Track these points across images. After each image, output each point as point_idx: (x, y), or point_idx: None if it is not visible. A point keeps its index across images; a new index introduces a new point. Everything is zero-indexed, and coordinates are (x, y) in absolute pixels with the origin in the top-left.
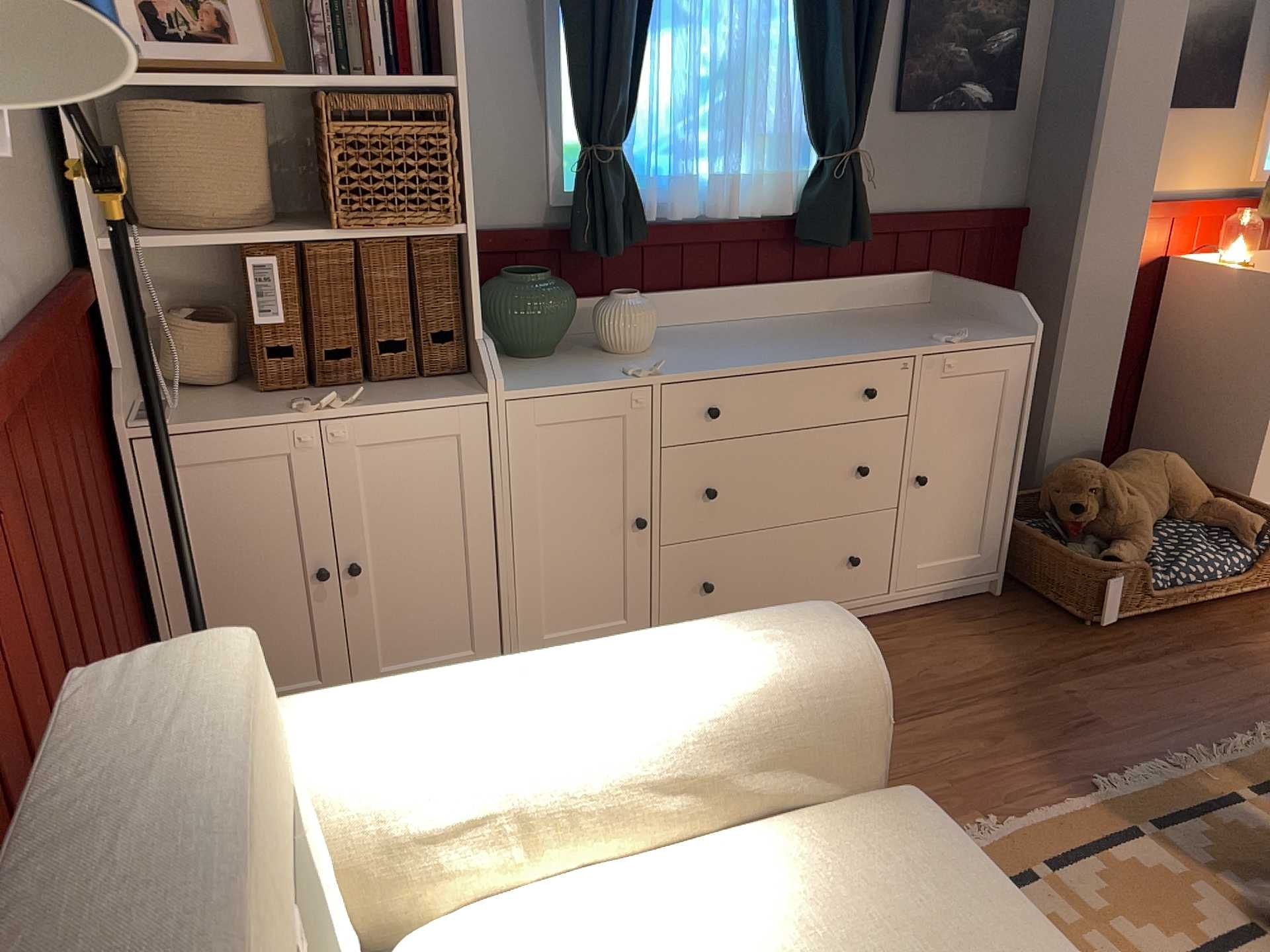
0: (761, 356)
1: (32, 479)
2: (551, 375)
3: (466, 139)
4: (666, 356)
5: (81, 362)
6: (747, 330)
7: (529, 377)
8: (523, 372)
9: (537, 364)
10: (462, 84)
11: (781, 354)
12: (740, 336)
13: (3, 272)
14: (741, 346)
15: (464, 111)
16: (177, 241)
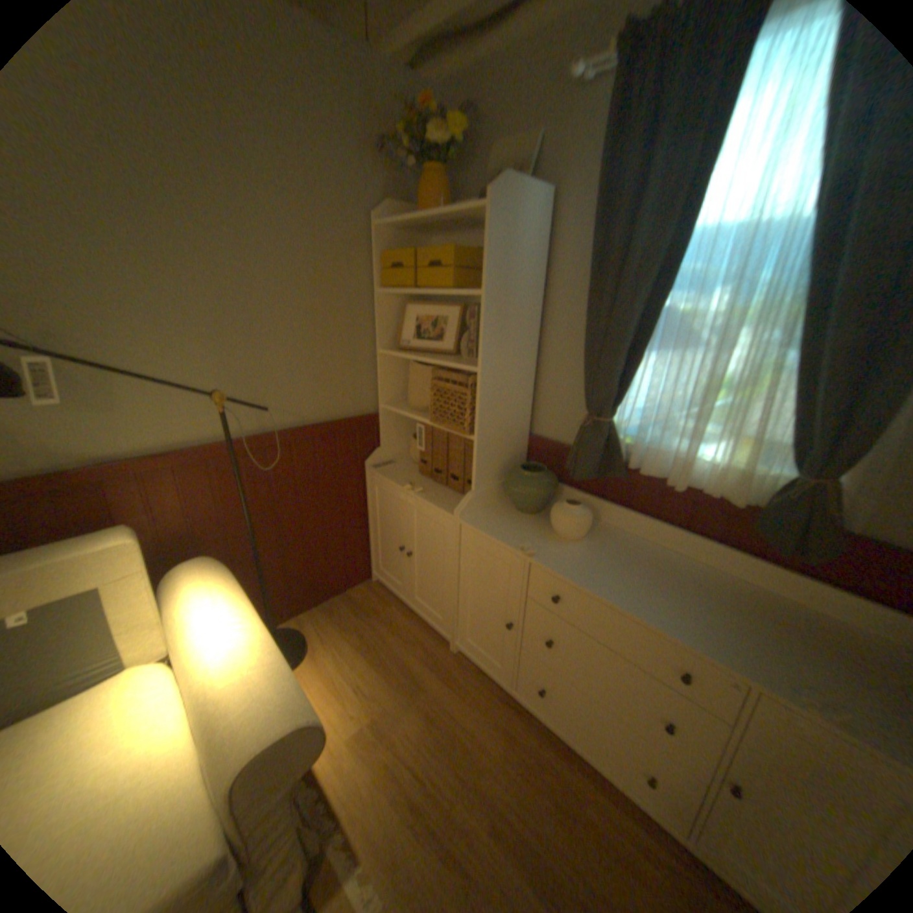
0: (615, 590)
1: (264, 473)
2: (499, 524)
3: (480, 397)
4: (573, 551)
5: (353, 442)
6: (673, 569)
7: (489, 520)
8: (497, 515)
9: (513, 515)
10: (481, 371)
11: (631, 598)
12: (653, 569)
13: (290, 412)
14: (627, 575)
15: (480, 384)
16: (397, 410)
